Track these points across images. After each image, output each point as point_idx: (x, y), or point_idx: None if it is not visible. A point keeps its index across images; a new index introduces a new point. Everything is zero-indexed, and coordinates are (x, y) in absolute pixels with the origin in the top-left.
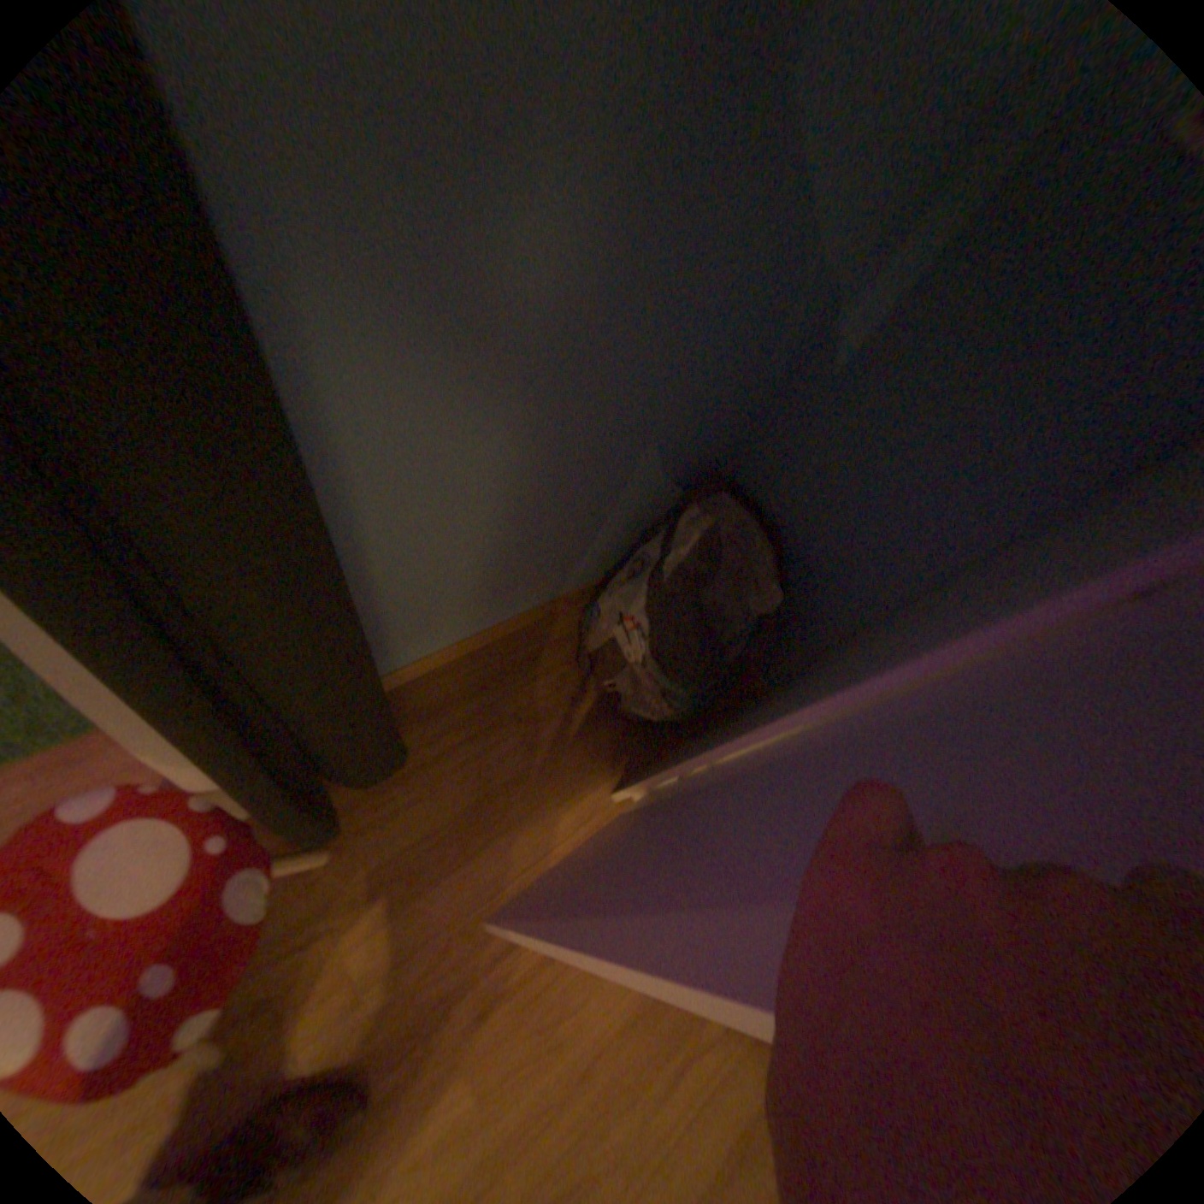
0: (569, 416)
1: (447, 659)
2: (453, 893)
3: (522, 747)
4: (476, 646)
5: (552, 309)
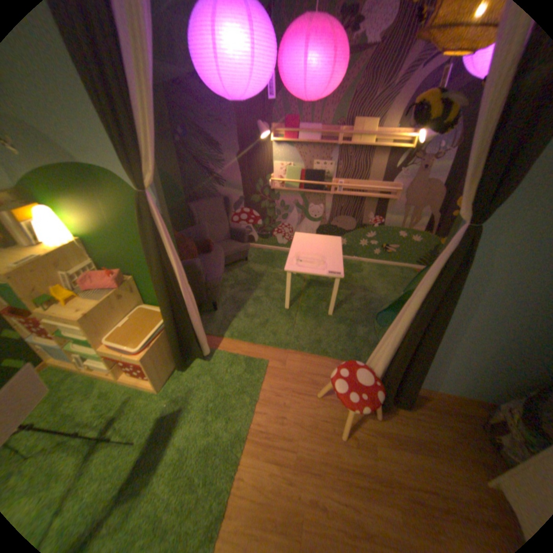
0: (501, 329)
1: (431, 394)
2: (412, 459)
3: (450, 438)
4: (442, 397)
5: (502, 306)
